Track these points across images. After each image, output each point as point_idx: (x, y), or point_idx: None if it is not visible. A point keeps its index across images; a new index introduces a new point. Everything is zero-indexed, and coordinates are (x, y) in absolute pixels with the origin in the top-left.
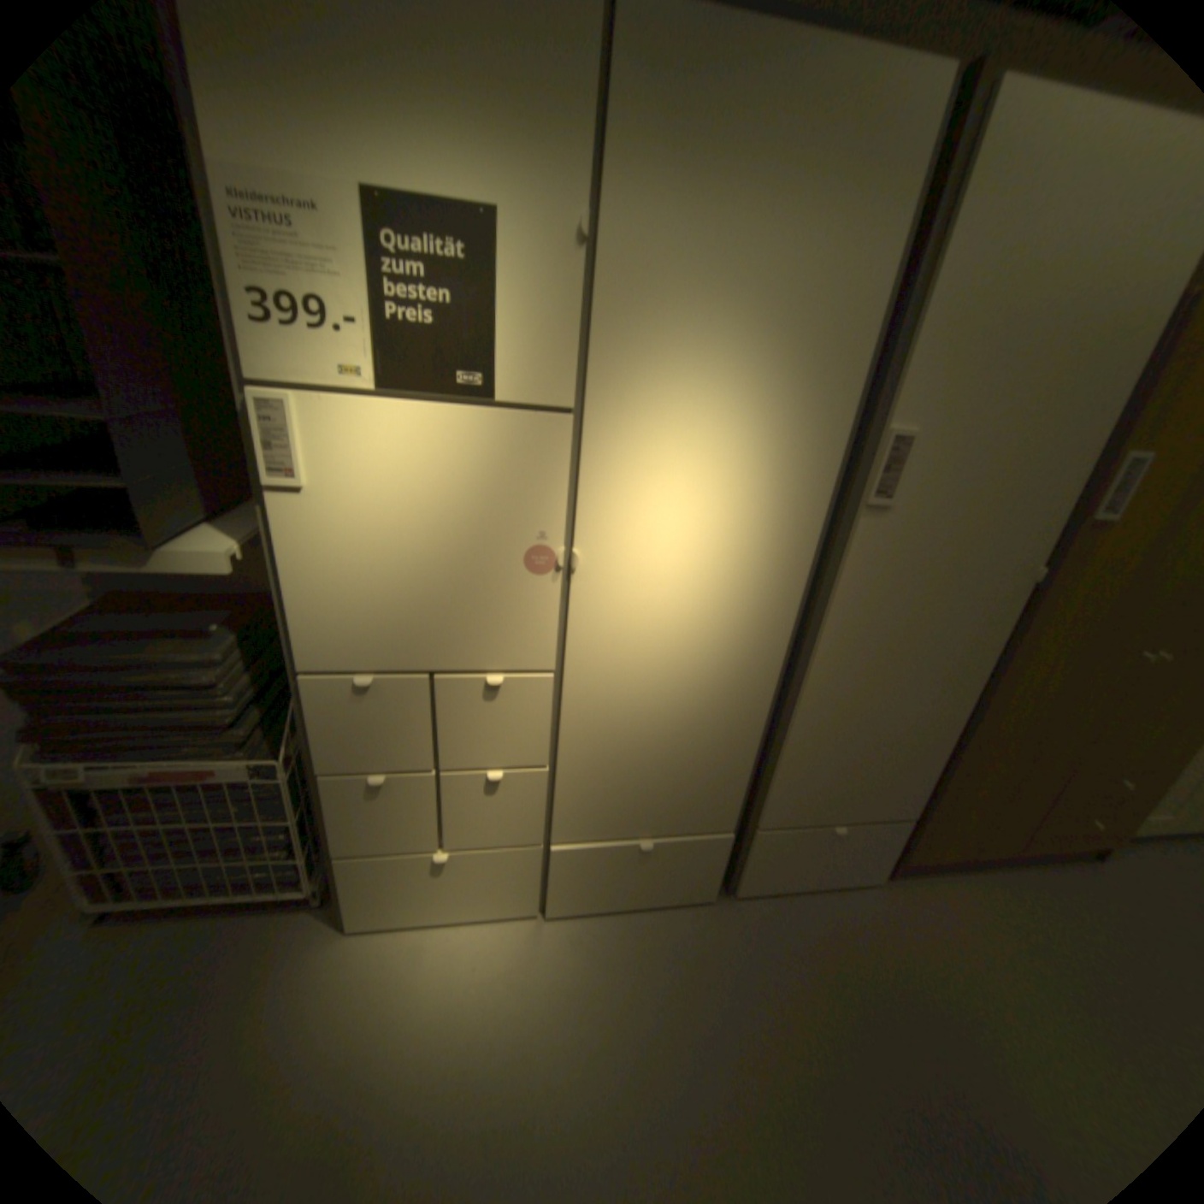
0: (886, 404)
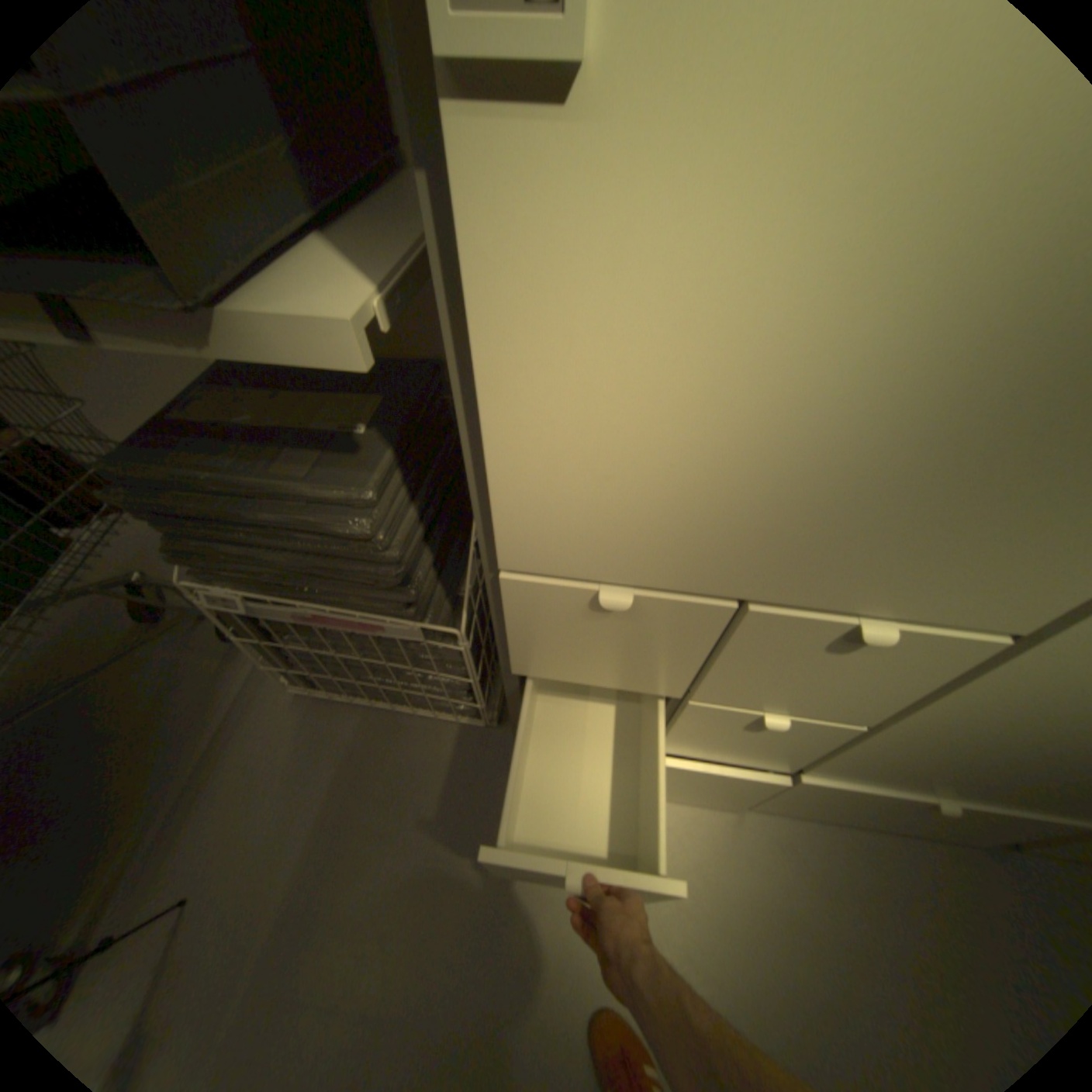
0: None
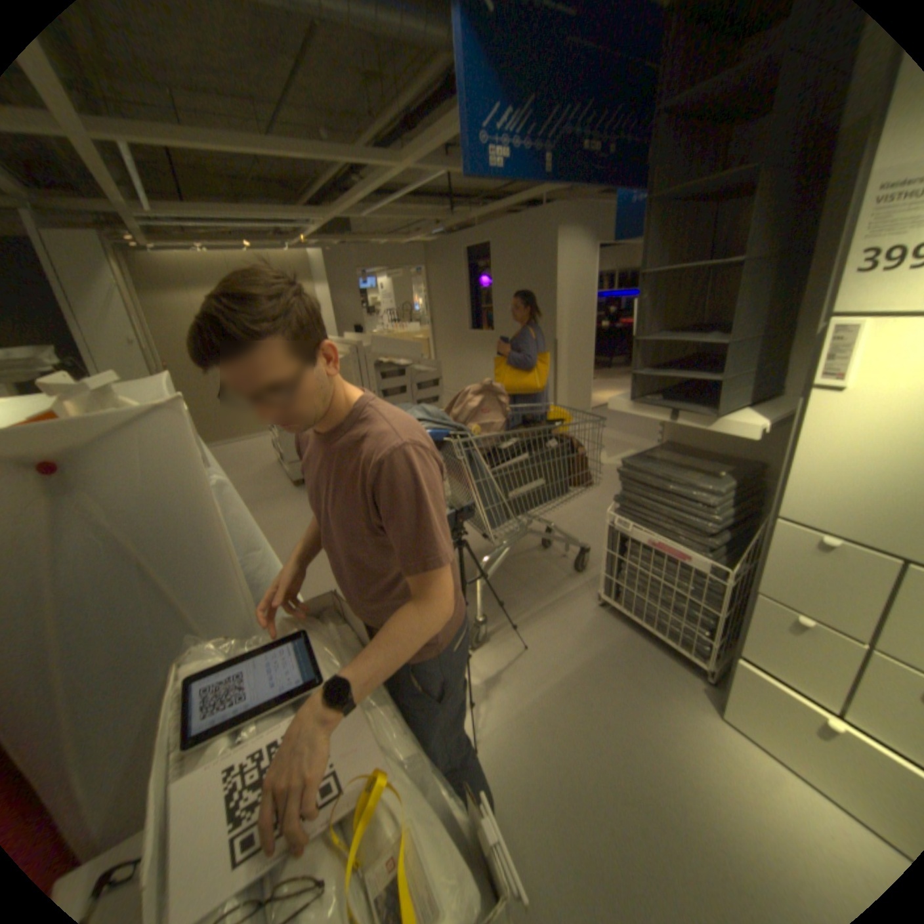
0: None
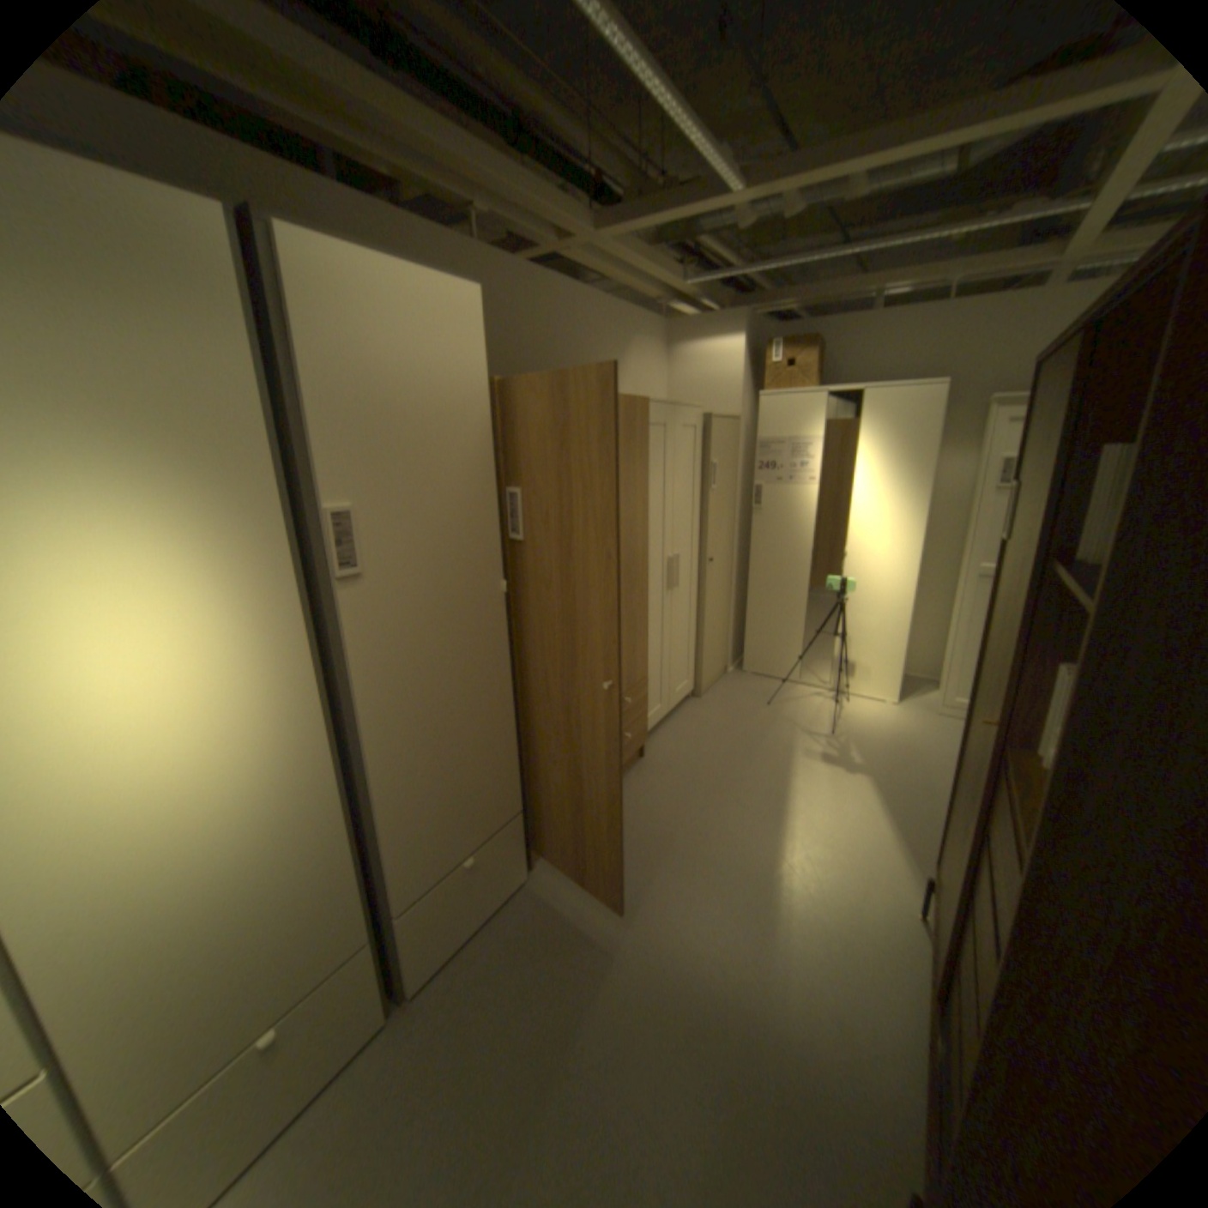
0: (308, 489)
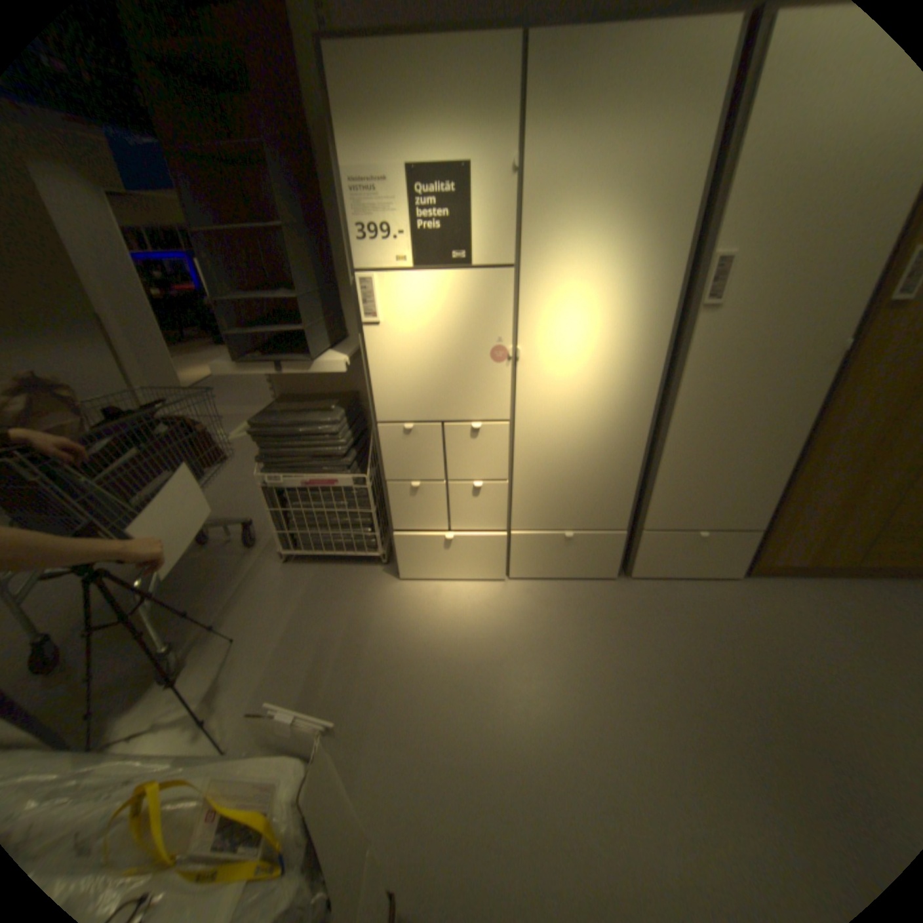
0: (714, 237)
